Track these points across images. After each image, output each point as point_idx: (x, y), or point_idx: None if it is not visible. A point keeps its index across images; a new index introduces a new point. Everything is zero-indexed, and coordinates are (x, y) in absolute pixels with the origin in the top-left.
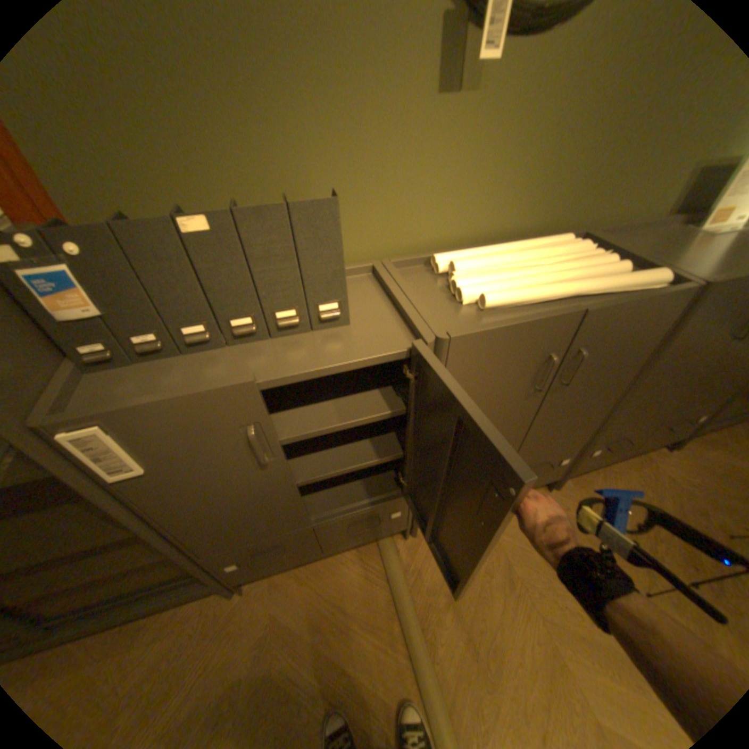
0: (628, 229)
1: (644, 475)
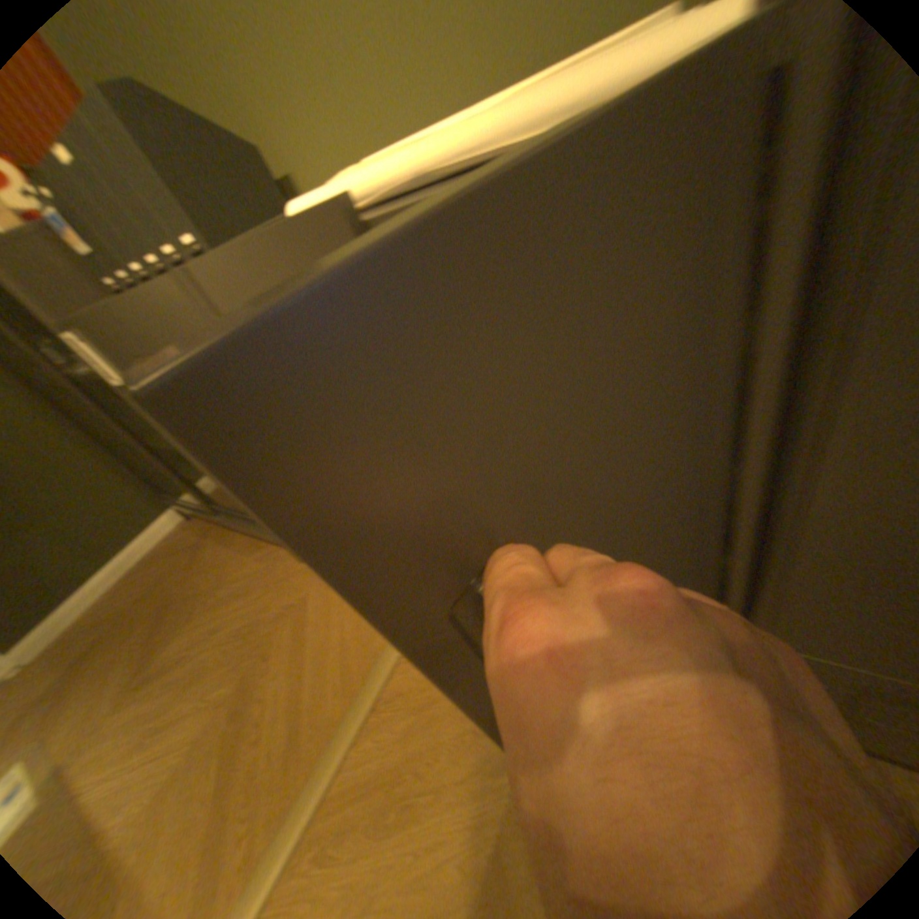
0: None
1: None
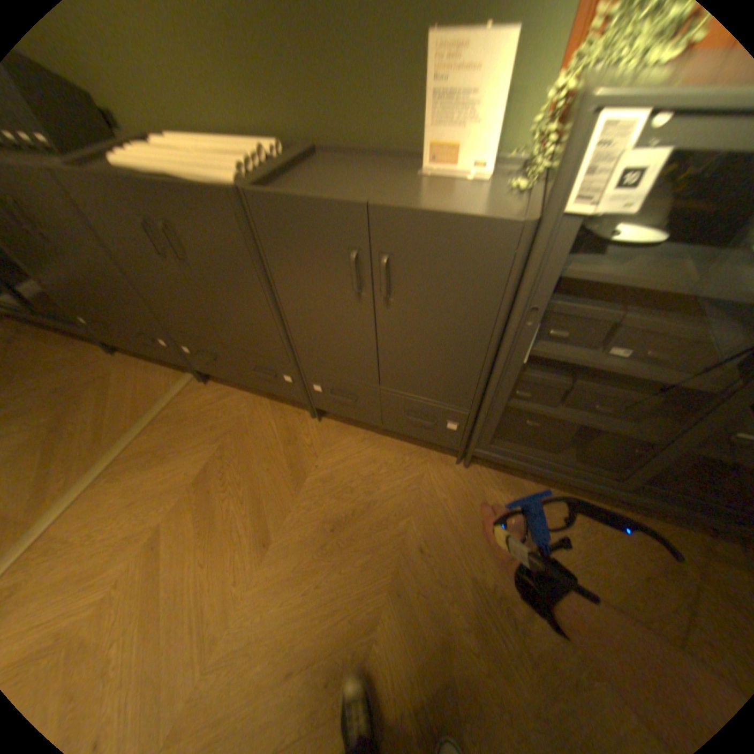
0: (352, 154)
1: (400, 459)
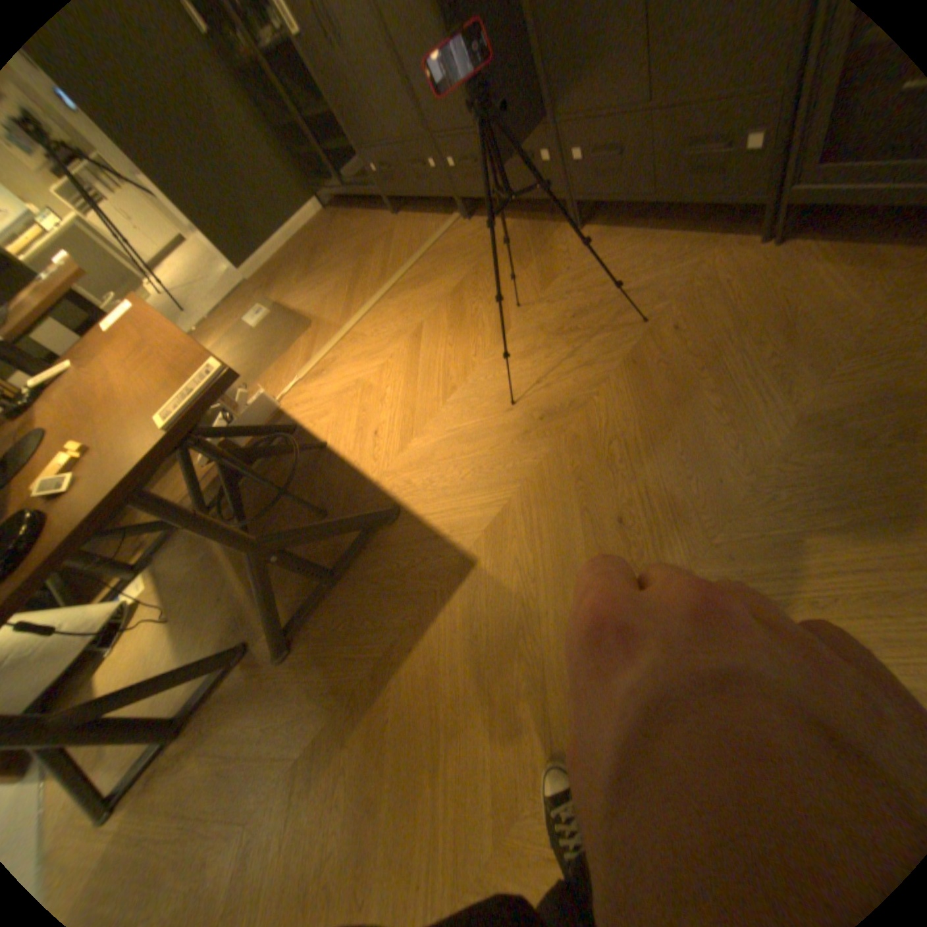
0: None
1: (679, 248)
